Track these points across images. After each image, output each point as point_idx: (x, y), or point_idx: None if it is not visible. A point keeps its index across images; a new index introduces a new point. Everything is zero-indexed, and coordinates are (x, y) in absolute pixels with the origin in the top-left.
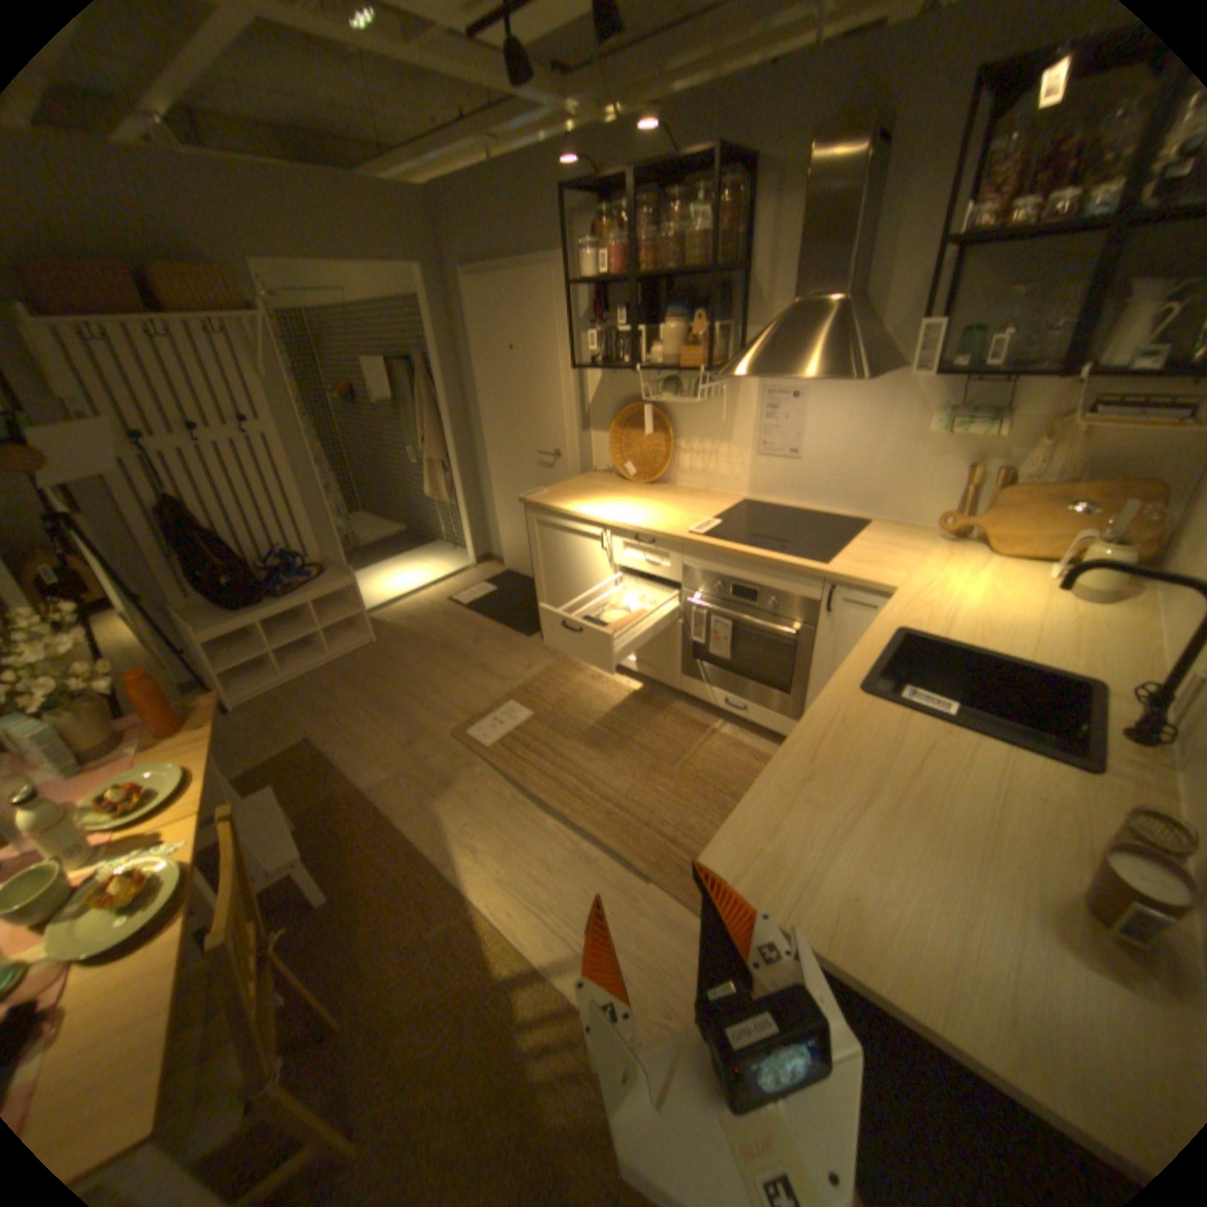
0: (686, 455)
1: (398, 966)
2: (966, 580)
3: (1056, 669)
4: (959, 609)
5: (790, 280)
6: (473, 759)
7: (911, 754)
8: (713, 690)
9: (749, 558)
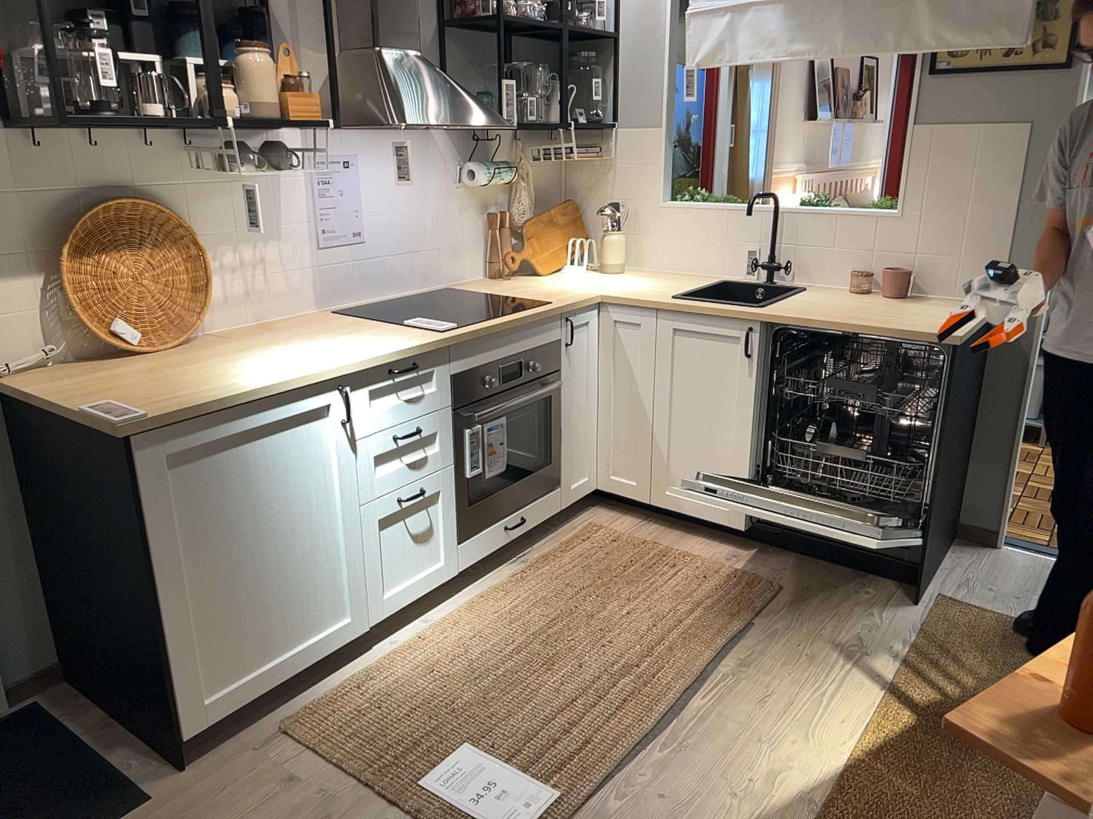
0: (217, 278)
1: (965, 811)
2: (586, 283)
3: (709, 283)
4: (635, 288)
5: (317, 27)
6: None
7: (816, 306)
8: (493, 530)
9: (517, 322)
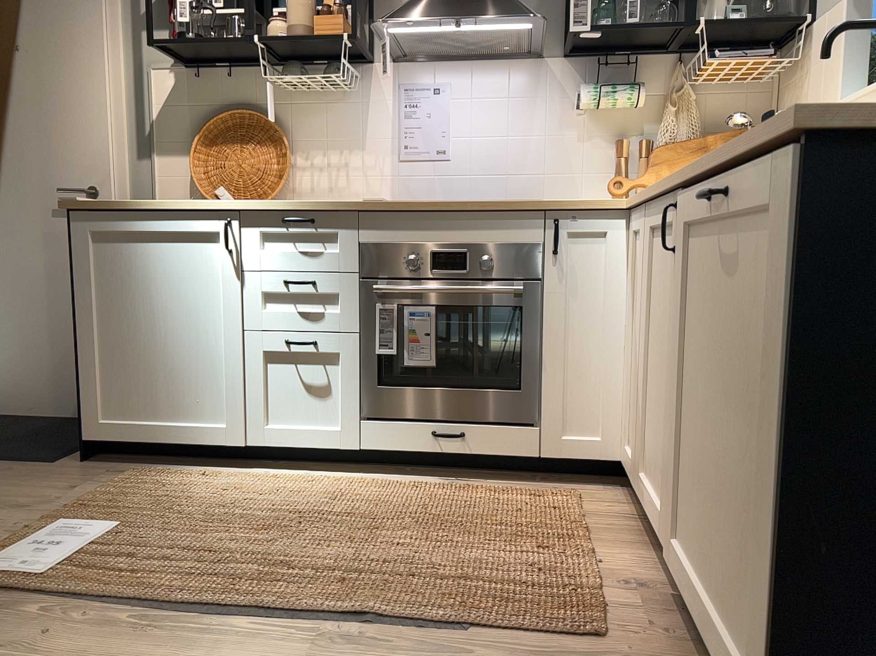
0: (306, 173)
1: None
2: None
3: None
4: None
5: None
6: (14, 604)
7: None
8: (414, 428)
9: (456, 206)
